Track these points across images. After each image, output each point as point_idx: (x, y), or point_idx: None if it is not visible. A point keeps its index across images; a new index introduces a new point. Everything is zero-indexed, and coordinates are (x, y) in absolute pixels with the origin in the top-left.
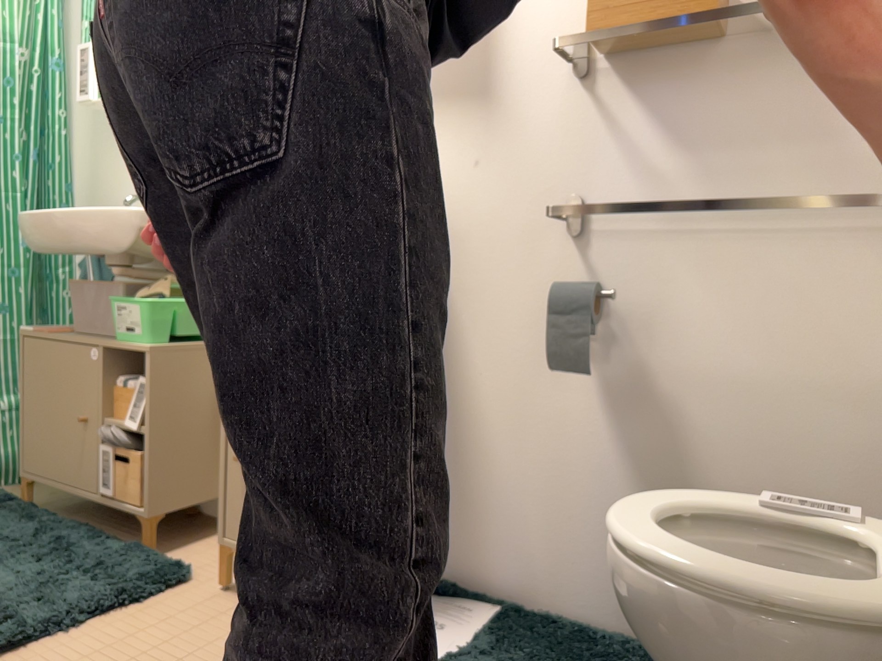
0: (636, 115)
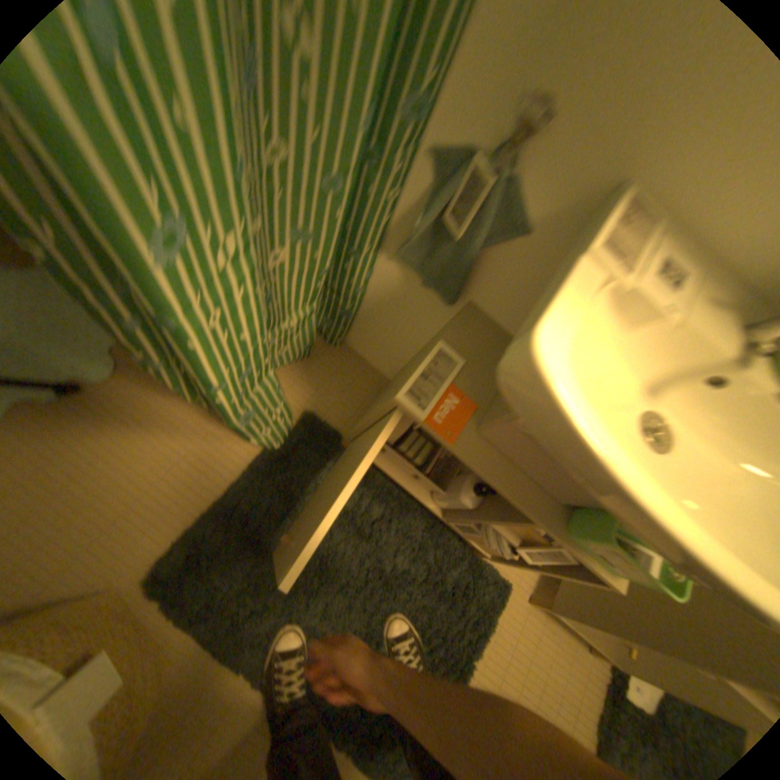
0: None
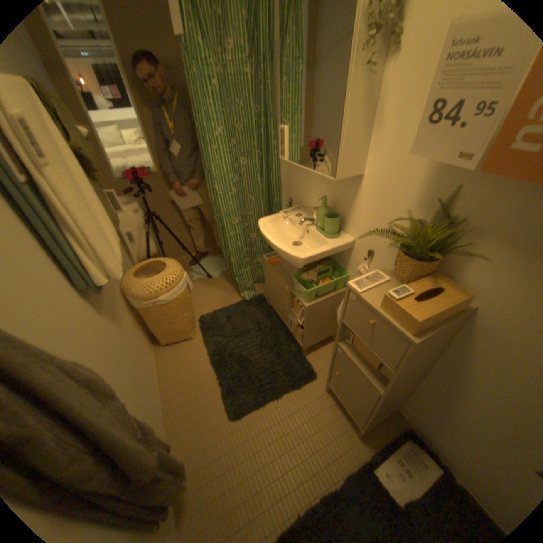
0: None
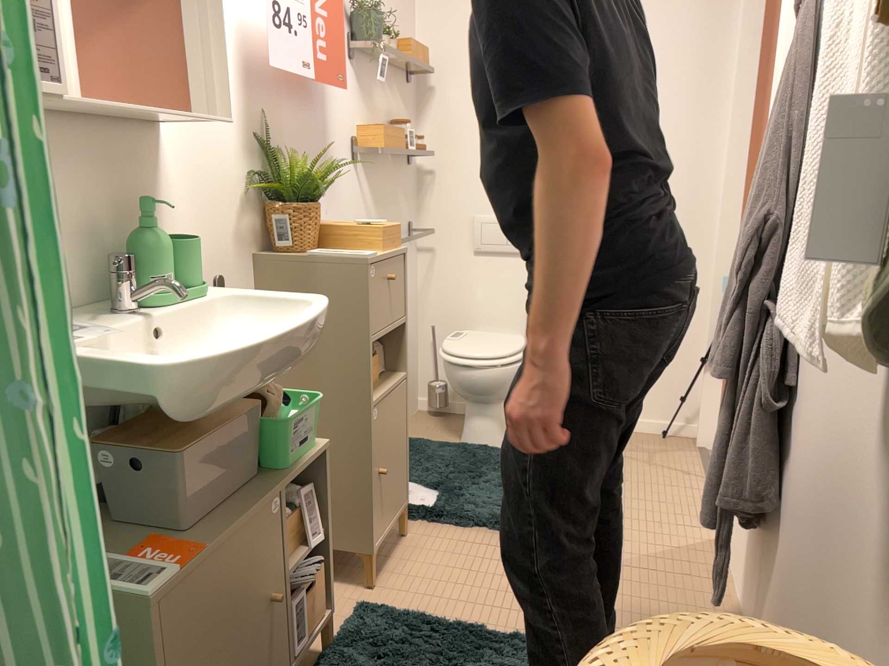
0: (370, 193)
